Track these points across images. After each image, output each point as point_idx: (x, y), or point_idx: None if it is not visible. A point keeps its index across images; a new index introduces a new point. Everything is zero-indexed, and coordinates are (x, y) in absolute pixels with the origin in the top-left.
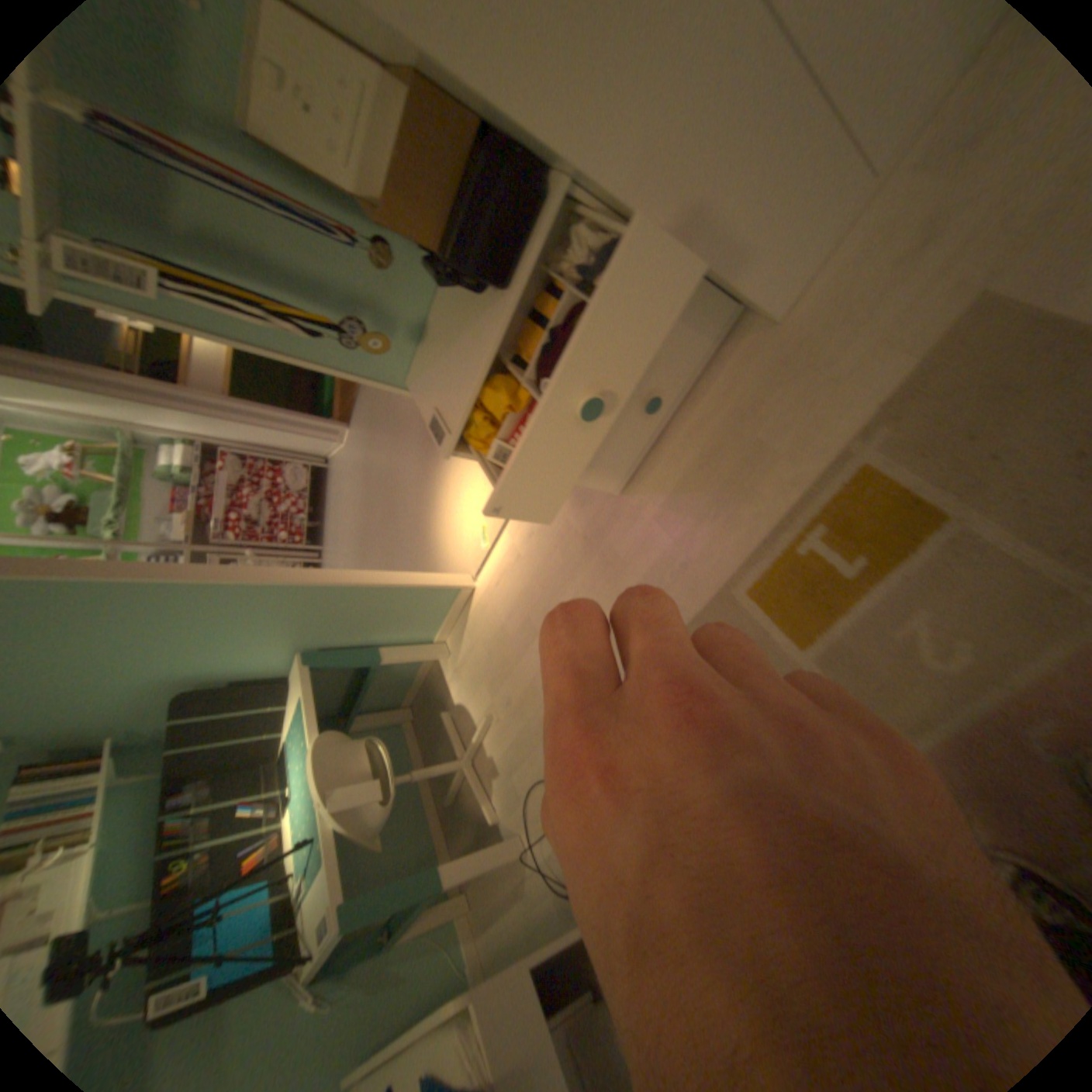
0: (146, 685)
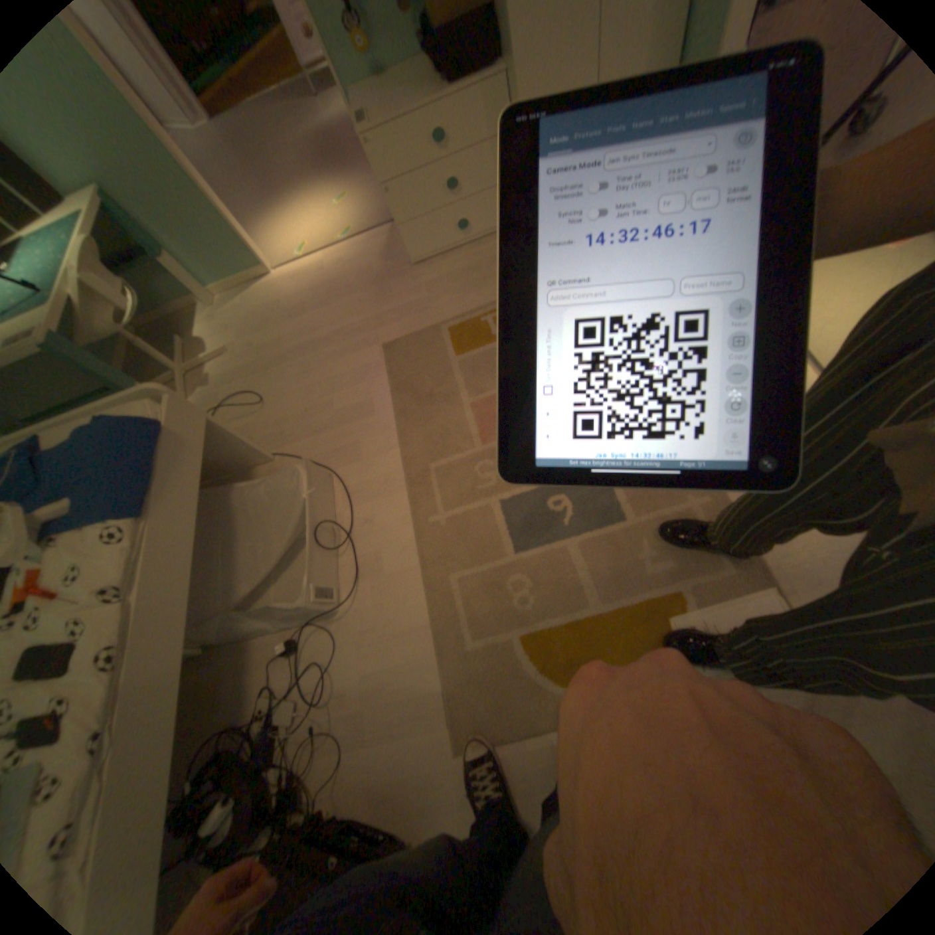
0: None
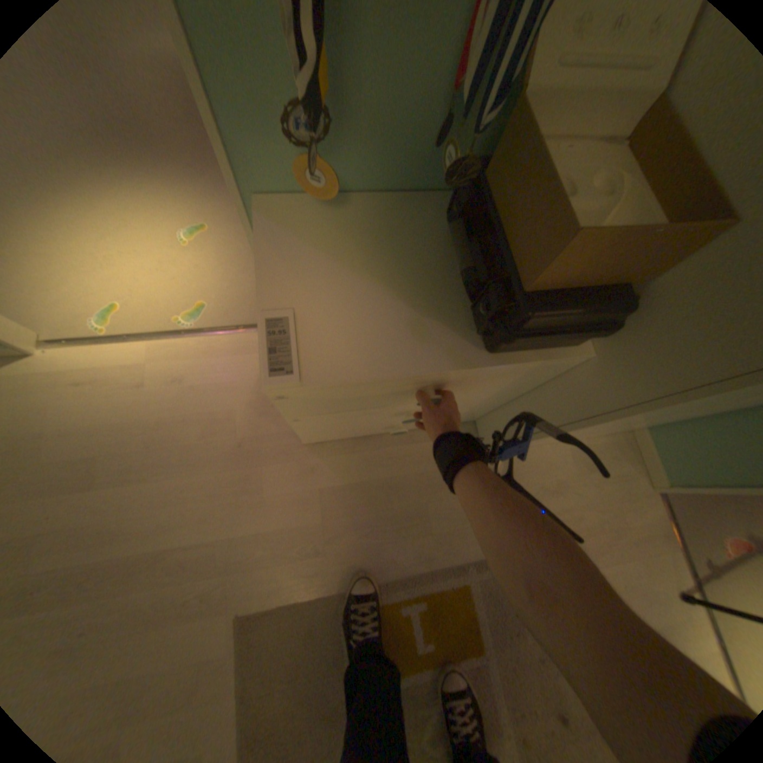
0: None
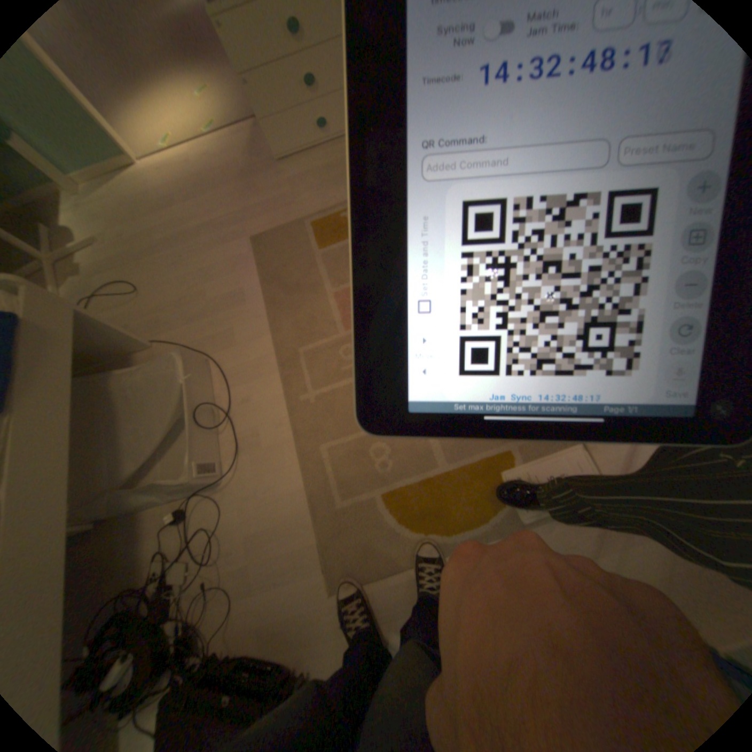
0: None
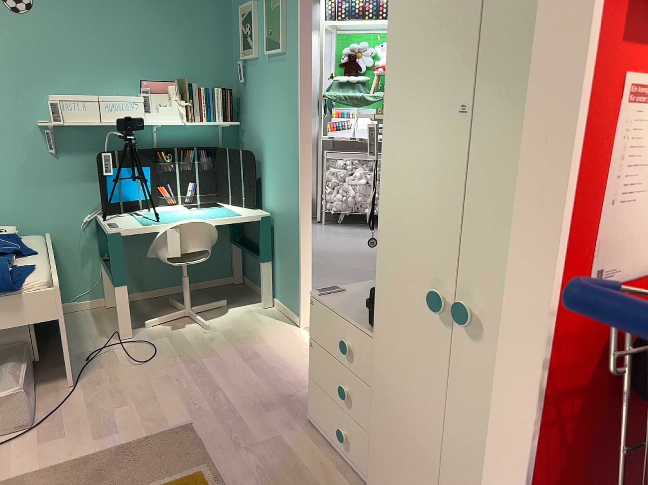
0: (260, 140)
